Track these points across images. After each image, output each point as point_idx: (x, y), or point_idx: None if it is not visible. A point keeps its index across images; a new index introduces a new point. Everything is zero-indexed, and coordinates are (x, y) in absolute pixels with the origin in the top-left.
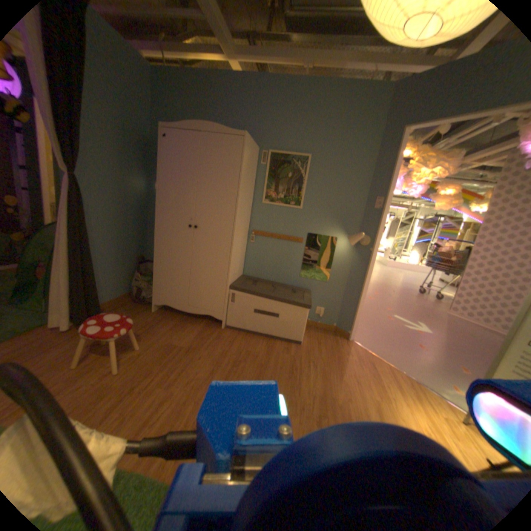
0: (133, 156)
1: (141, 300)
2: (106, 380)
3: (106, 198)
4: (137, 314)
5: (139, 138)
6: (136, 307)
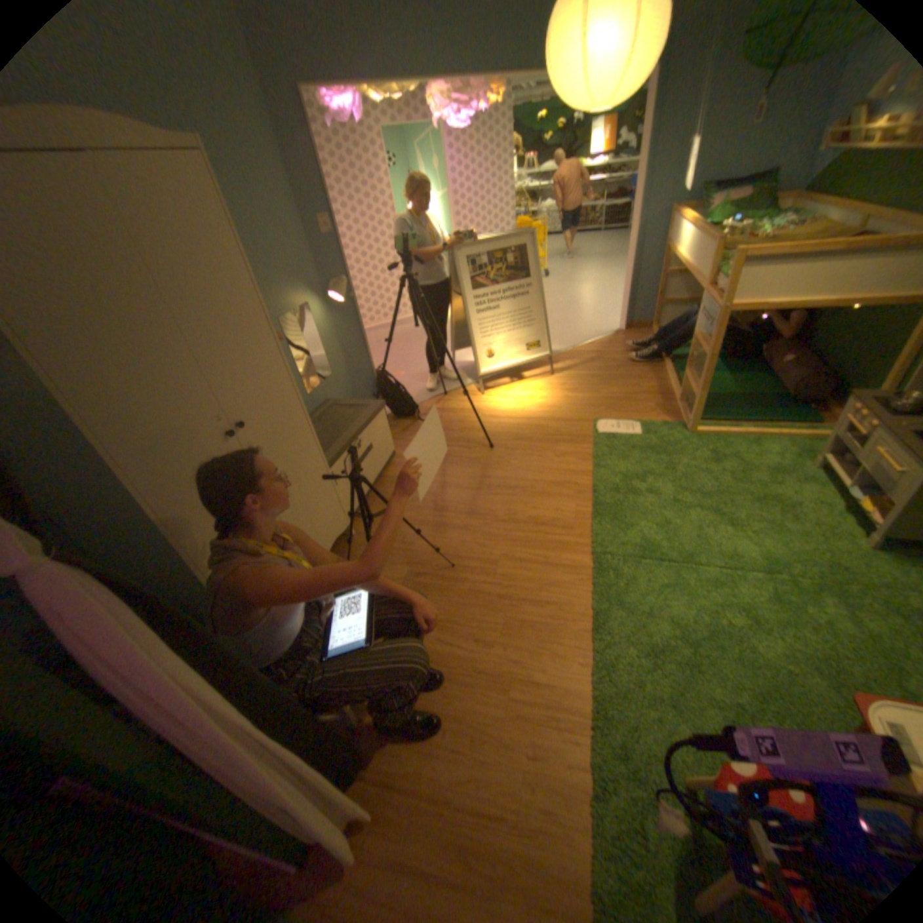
0: None
1: None
2: (490, 637)
3: None
4: None
5: None
6: None
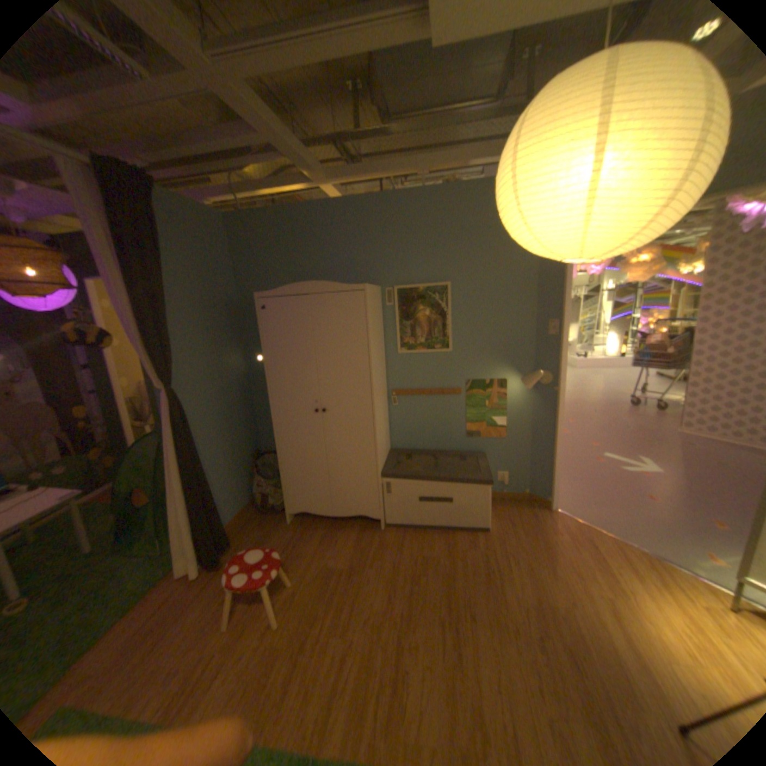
0: (224, 331)
1: (270, 509)
2: (267, 639)
3: (205, 396)
4: (271, 530)
5: (227, 306)
6: (266, 521)
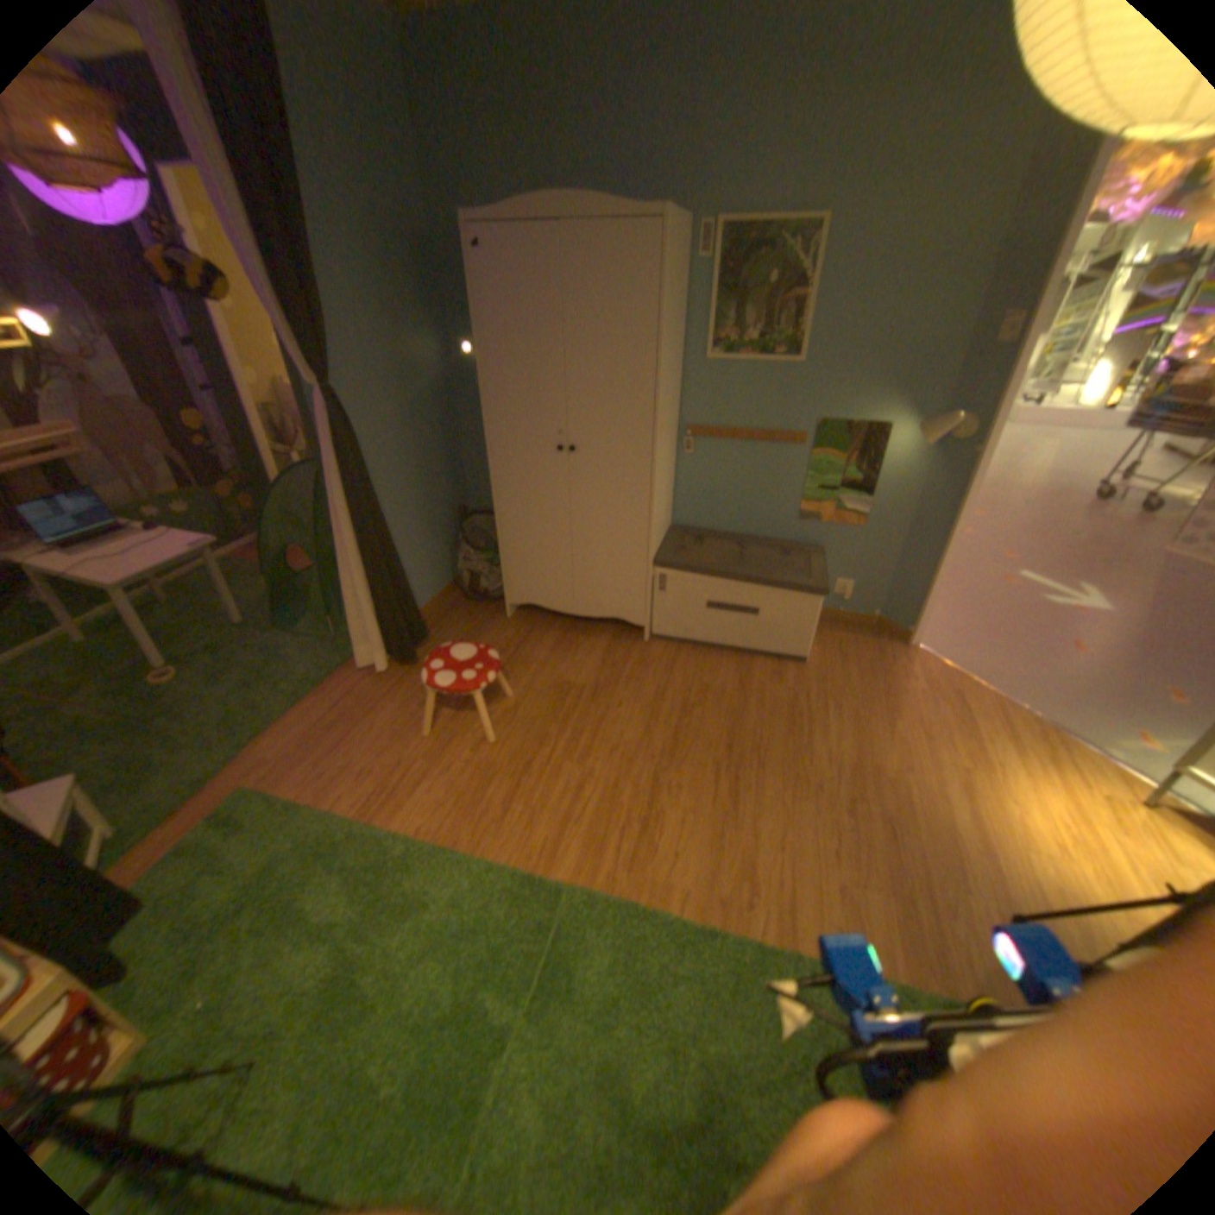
0: (407, 291)
1: (482, 595)
2: (481, 753)
3: (382, 408)
4: (483, 624)
5: (409, 239)
6: (477, 610)
